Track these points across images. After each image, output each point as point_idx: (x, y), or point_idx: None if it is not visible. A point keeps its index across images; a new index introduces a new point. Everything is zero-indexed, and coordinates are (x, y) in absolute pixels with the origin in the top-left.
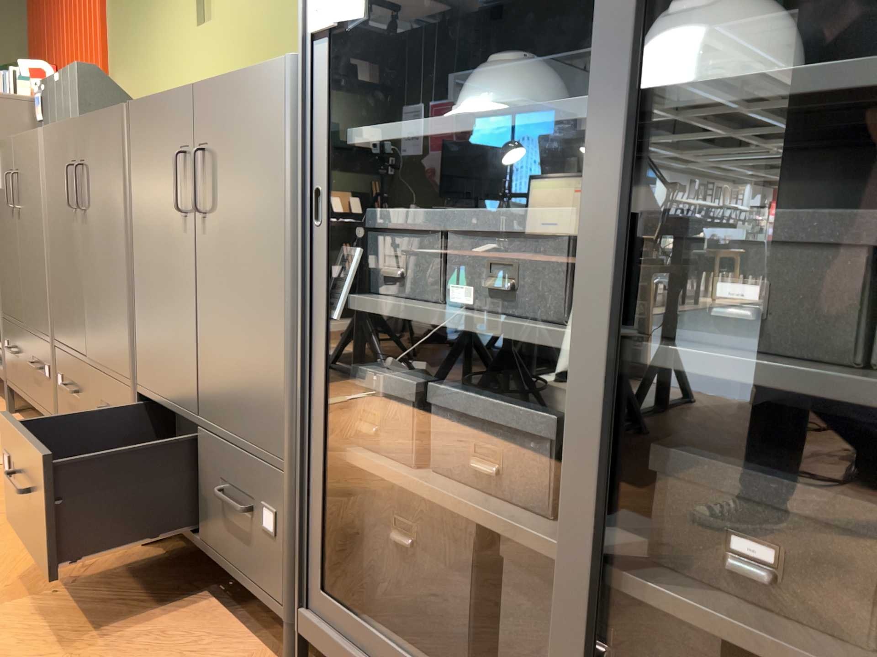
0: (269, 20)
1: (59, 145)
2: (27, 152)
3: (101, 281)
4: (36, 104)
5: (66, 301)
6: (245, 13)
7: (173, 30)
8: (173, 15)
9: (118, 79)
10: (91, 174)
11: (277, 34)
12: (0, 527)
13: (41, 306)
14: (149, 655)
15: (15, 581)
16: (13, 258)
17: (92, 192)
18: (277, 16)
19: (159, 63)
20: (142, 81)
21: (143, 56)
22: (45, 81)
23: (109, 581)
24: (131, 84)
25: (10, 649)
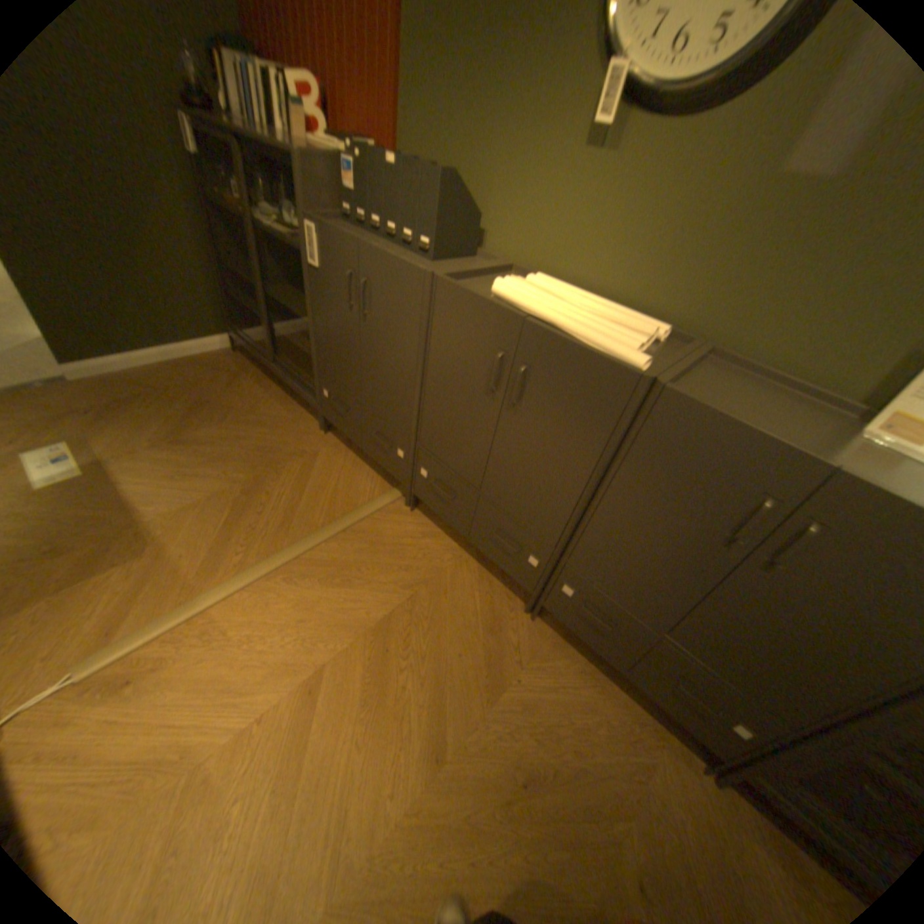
0: (733, 208)
1: (472, 315)
2: (390, 274)
3: (528, 467)
4: (339, 163)
5: (451, 437)
6: (689, 174)
7: (536, 121)
8: (540, 102)
9: (414, 129)
10: (540, 385)
11: (741, 233)
12: (429, 598)
13: (398, 408)
14: (612, 743)
15: (485, 665)
16: (345, 342)
17: (535, 399)
18: (752, 213)
19: (496, 149)
20: (460, 157)
21: (469, 126)
22: (359, 145)
23: (539, 662)
24: (438, 149)
25: (534, 743)
